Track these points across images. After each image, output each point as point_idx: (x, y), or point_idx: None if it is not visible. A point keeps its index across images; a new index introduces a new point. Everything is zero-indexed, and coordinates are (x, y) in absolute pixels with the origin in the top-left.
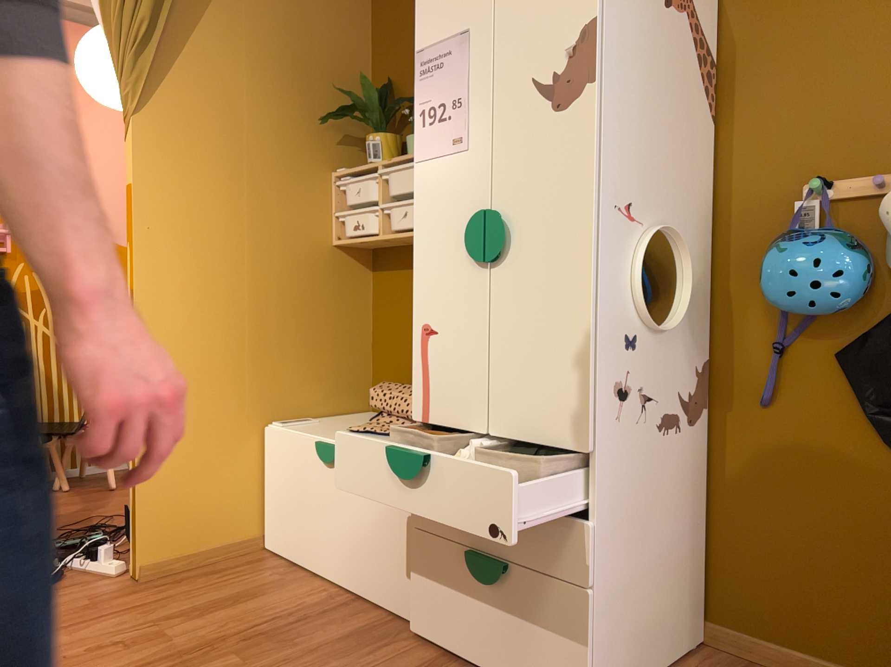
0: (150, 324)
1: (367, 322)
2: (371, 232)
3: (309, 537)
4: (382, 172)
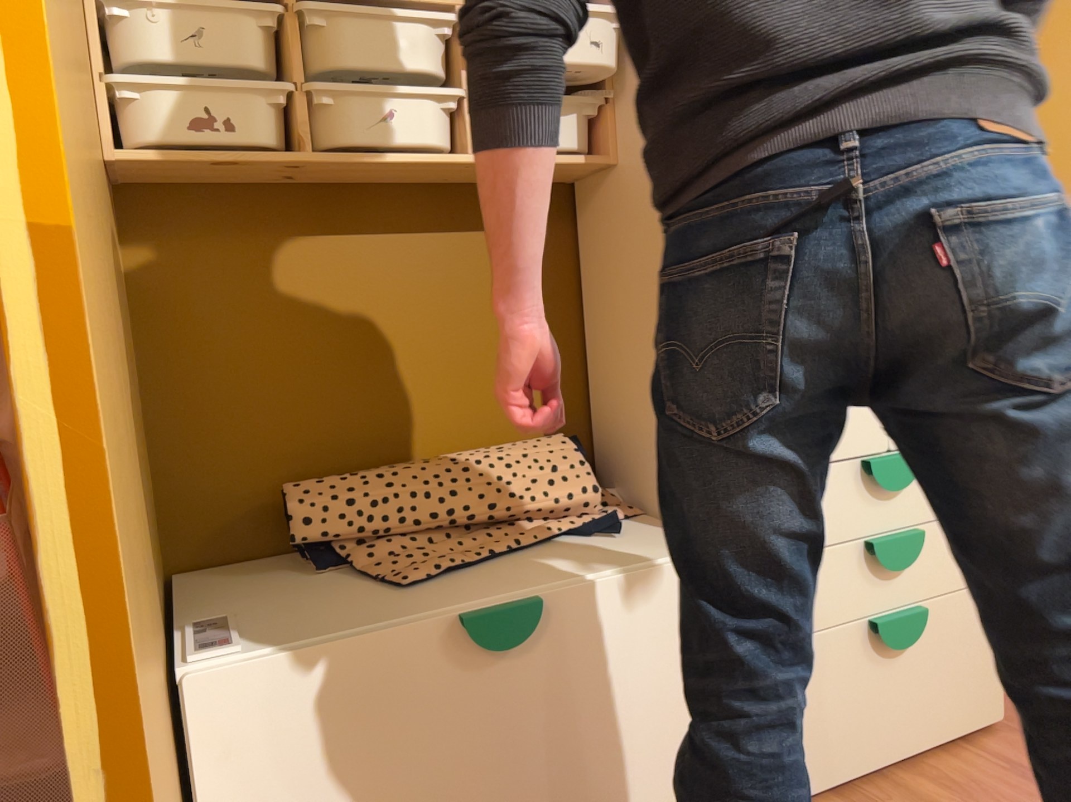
0: (93, 405)
1: (138, 367)
2: (258, 145)
3: None
4: (311, 9)
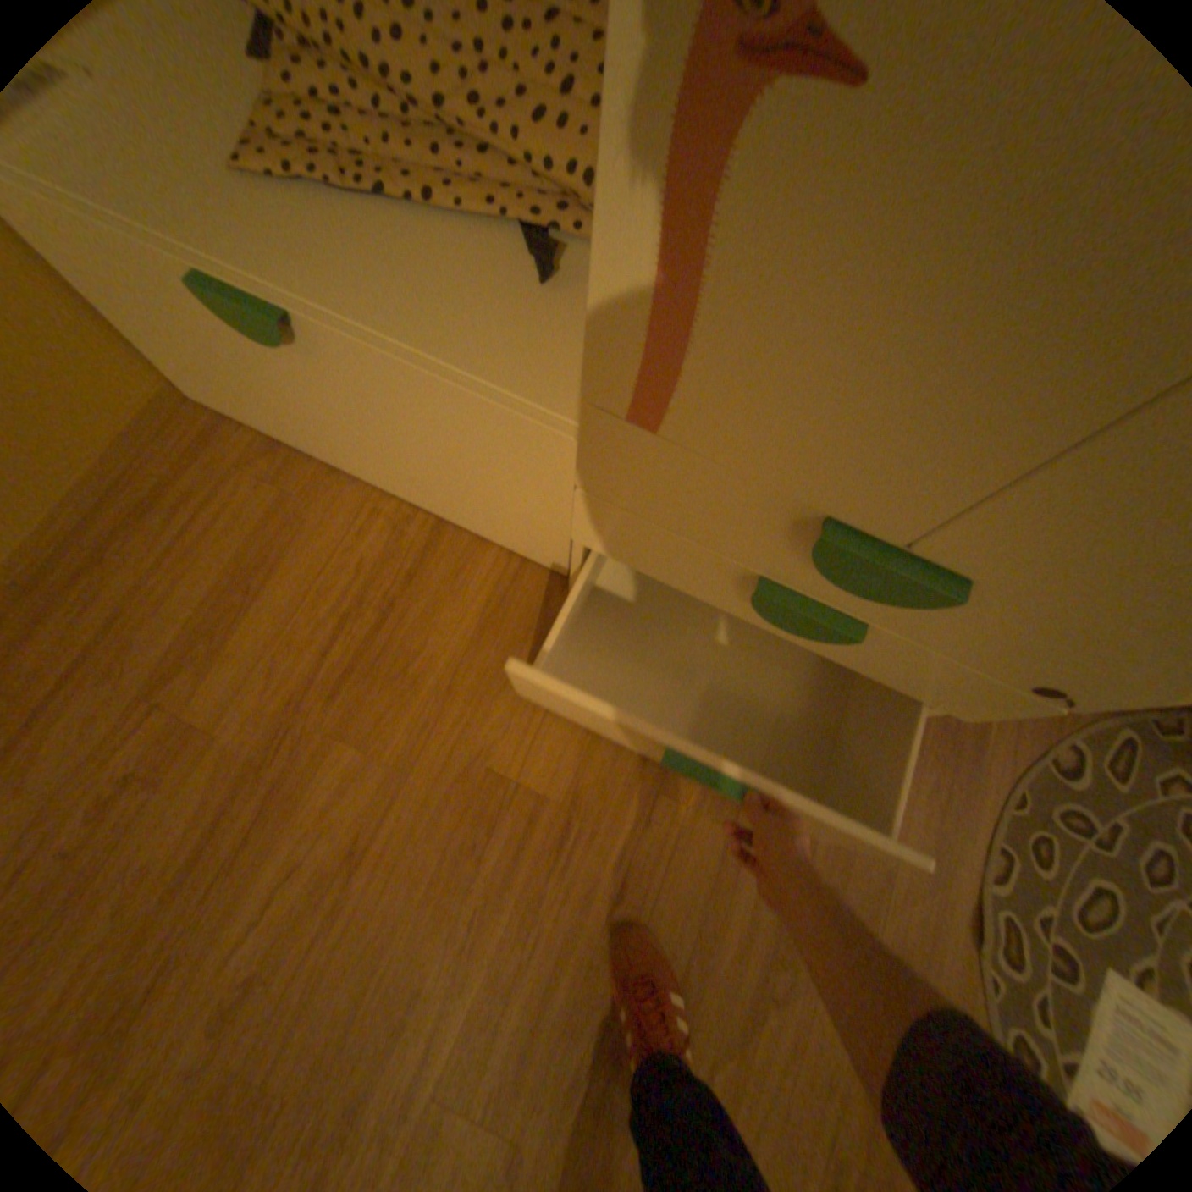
0: None
1: None
2: None
3: (289, 422)
4: None
